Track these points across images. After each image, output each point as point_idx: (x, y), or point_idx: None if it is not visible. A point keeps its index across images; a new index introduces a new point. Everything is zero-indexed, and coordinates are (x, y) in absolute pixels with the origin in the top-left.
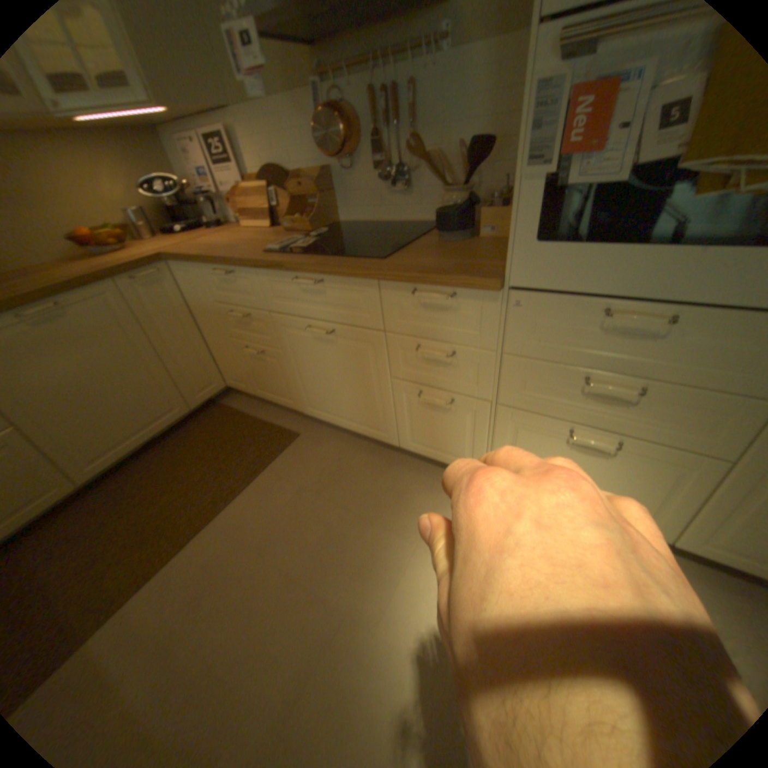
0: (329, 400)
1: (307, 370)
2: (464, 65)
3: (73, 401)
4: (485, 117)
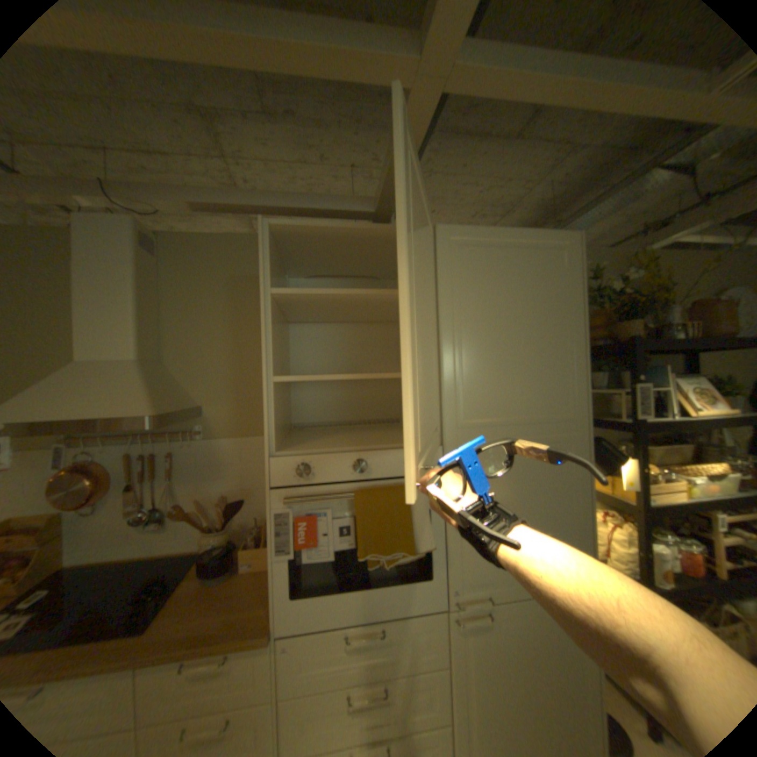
0: None
1: None
2: (216, 449)
3: None
4: (234, 478)
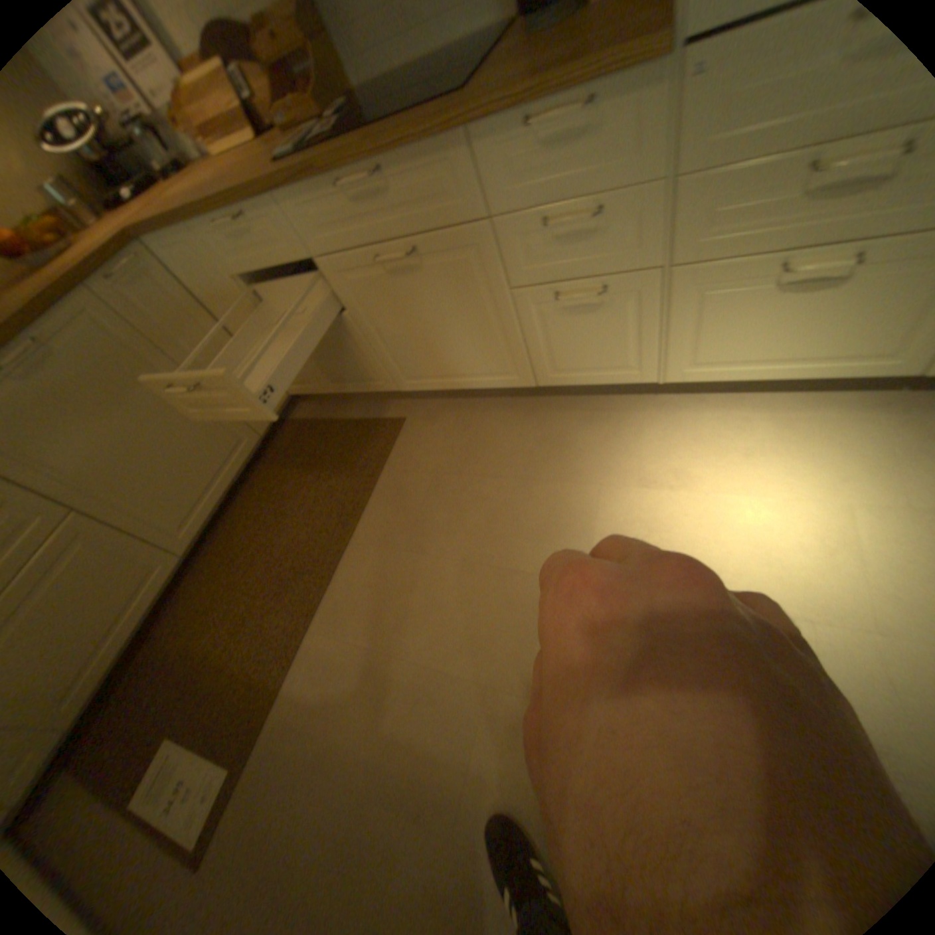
0: (433, 356)
1: (392, 325)
2: None
3: (126, 458)
4: None
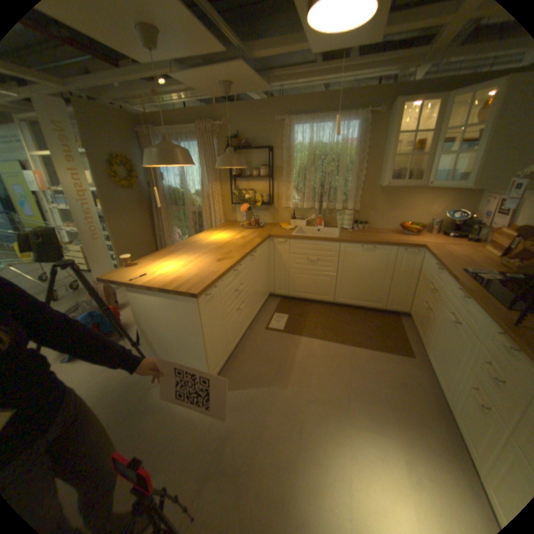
0: (440, 356)
1: (441, 333)
2: None
3: (355, 277)
4: None
